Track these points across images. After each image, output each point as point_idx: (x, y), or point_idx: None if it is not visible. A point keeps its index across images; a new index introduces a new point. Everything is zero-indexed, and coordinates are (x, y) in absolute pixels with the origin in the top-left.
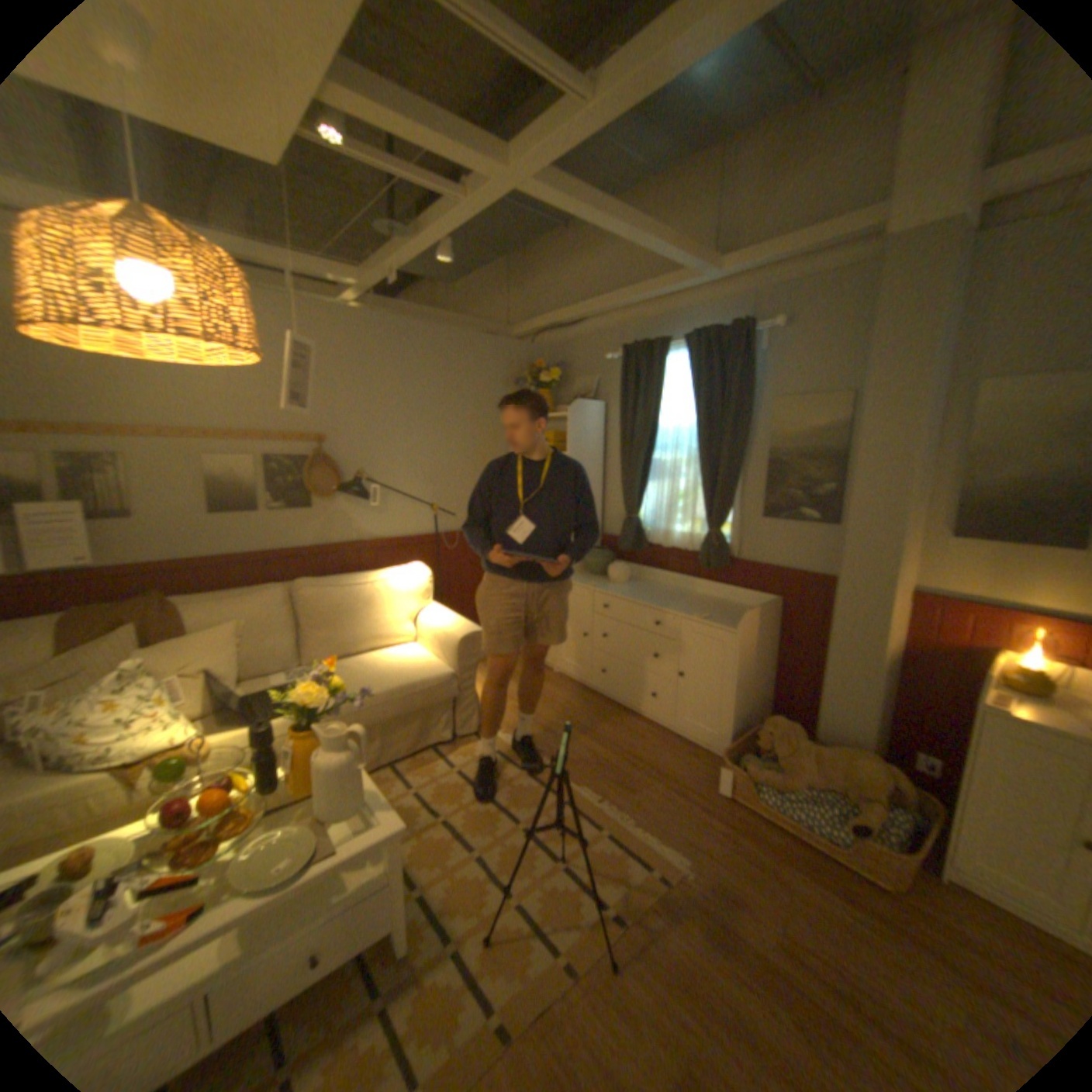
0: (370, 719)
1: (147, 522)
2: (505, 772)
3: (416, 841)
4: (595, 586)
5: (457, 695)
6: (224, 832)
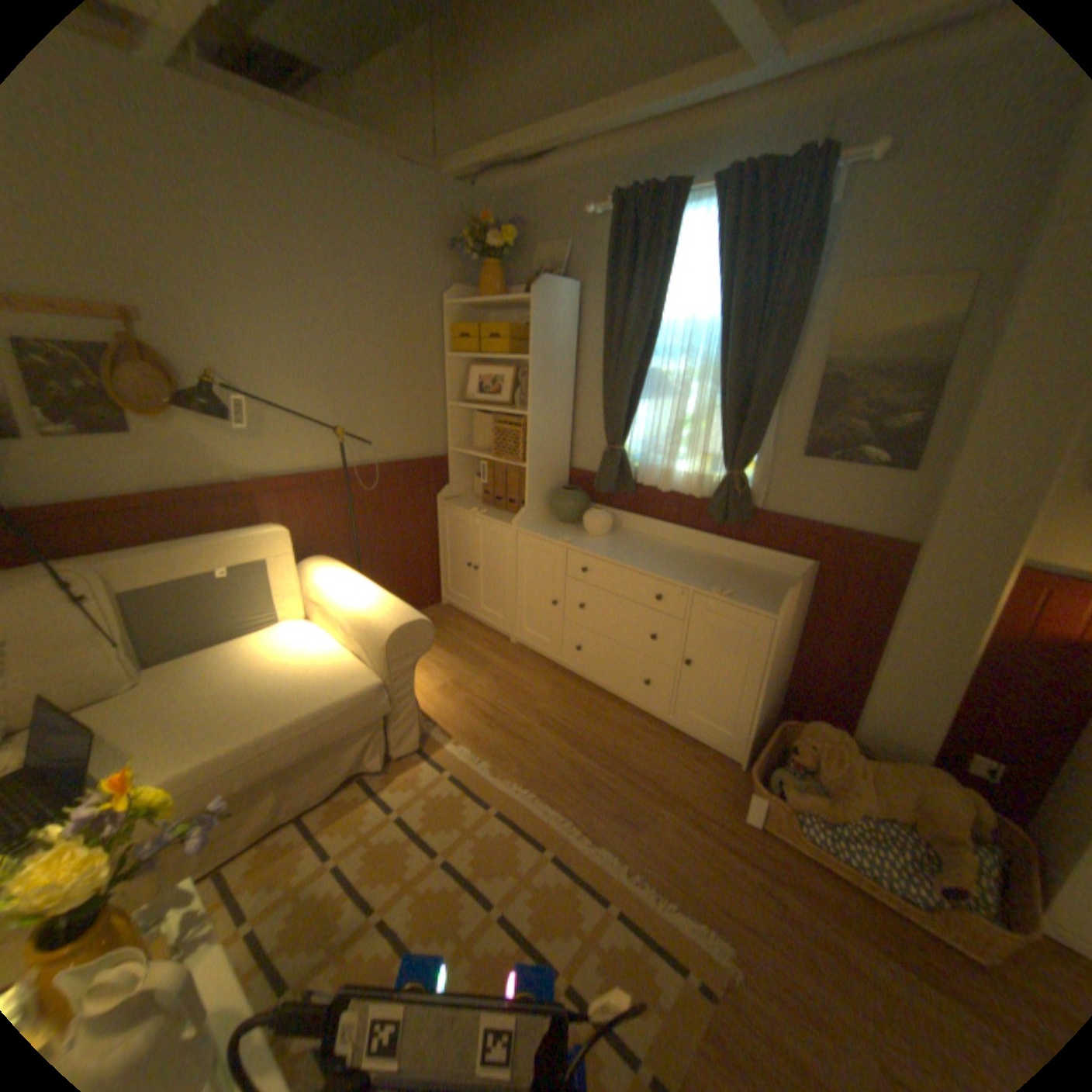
0: (254, 774)
1: None
2: (463, 811)
3: (338, 963)
4: (571, 541)
5: (391, 708)
6: None
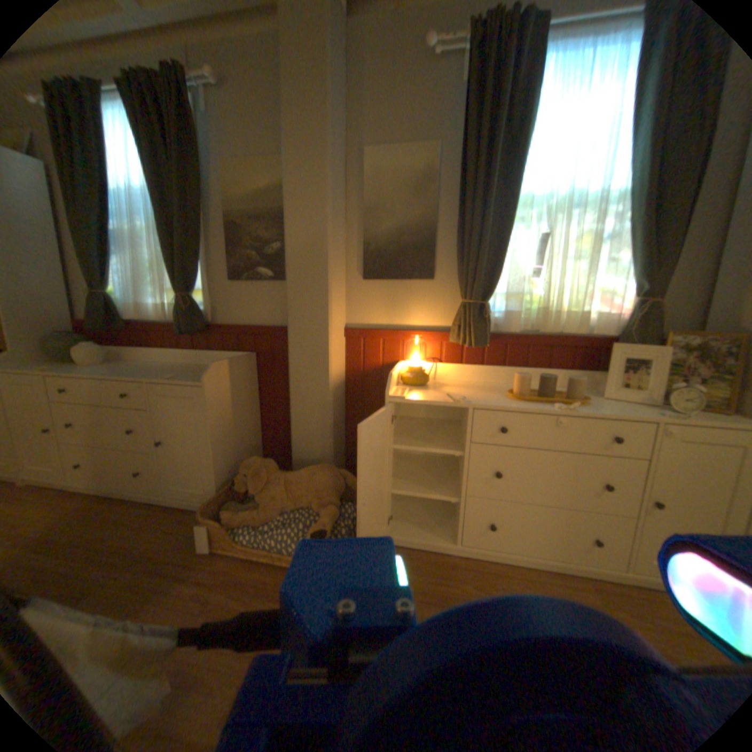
0: None
1: None
2: None
3: None
4: (52, 371)
5: None
6: None
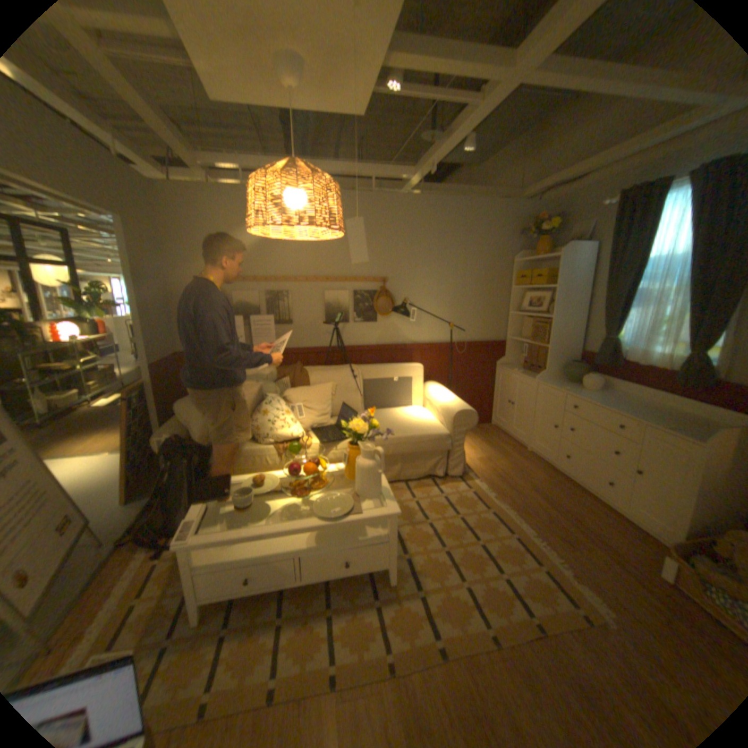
0: (396, 450)
1: (300, 326)
2: (477, 506)
3: (413, 527)
4: (570, 390)
5: (451, 449)
6: (315, 484)
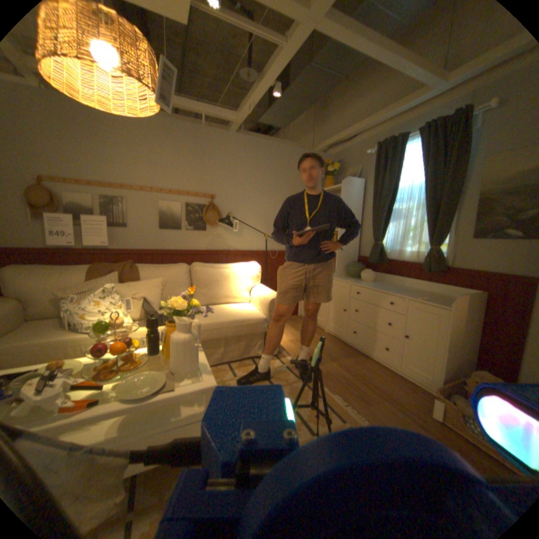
0: (219, 334)
1: (134, 229)
2: (289, 377)
3: None
4: (353, 281)
5: (267, 331)
6: (125, 366)
